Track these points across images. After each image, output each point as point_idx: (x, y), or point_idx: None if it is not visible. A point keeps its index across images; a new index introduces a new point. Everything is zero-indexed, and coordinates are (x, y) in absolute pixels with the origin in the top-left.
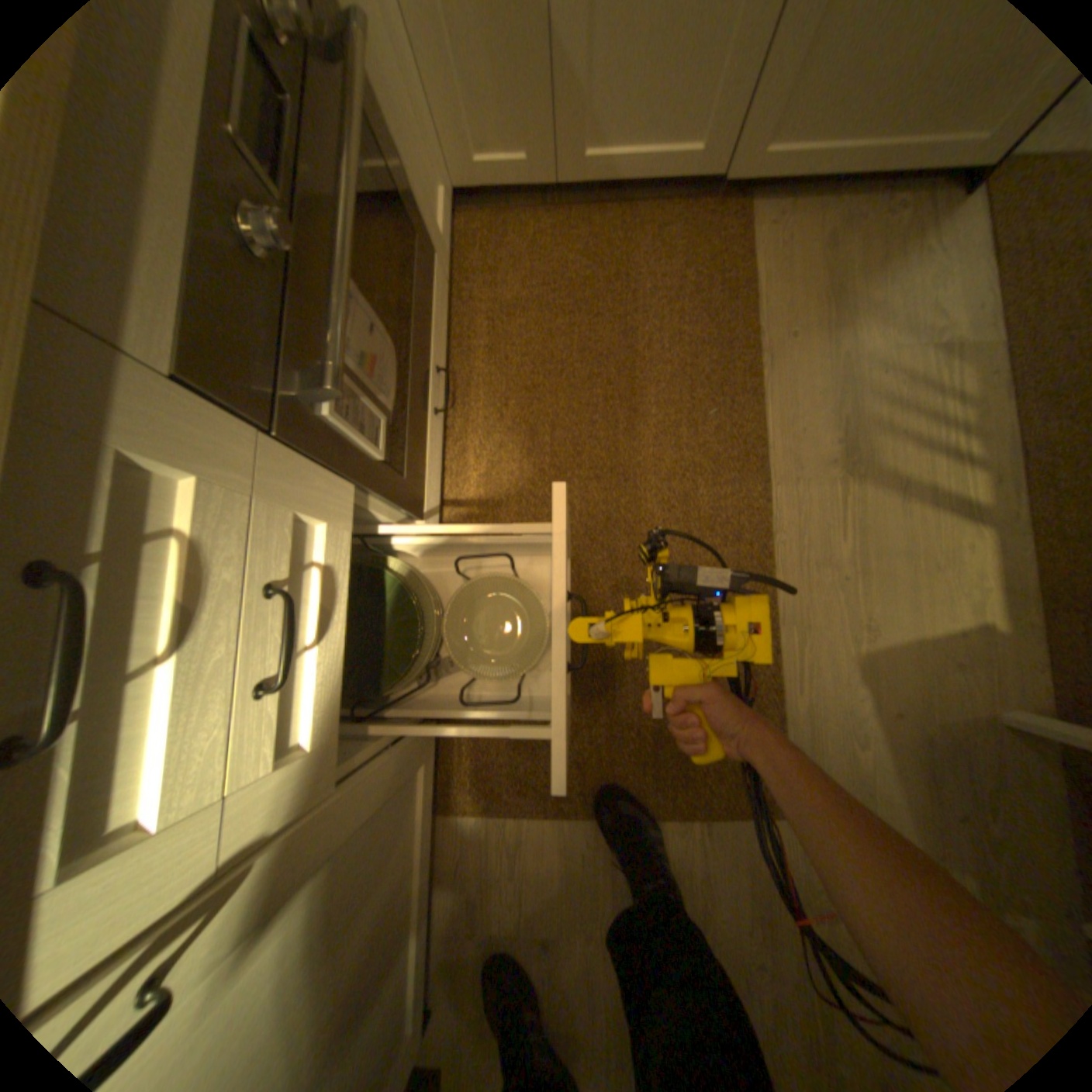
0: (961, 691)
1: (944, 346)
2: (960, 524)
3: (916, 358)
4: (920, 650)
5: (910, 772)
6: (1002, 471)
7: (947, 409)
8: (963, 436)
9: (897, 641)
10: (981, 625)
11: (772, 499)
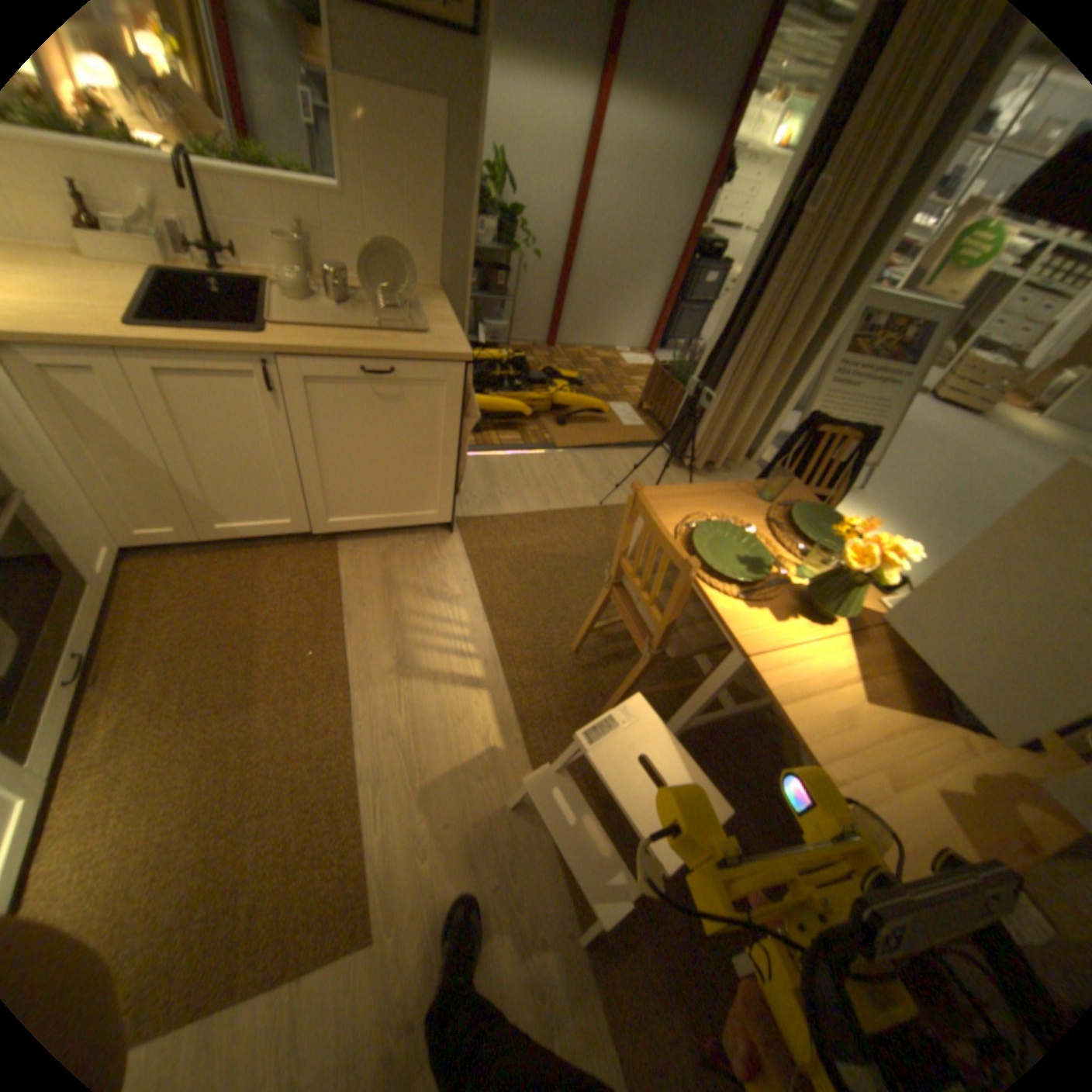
0: (483, 793)
1: (449, 599)
2: (469, 689)
3: (435, 607)
4: (455, 773)
5: (457, 864)
6: (488, 657)
7: (455, 630)
8: (465, 642)
9: (440, 771)
10: (489, 746)
11: (351, 698)
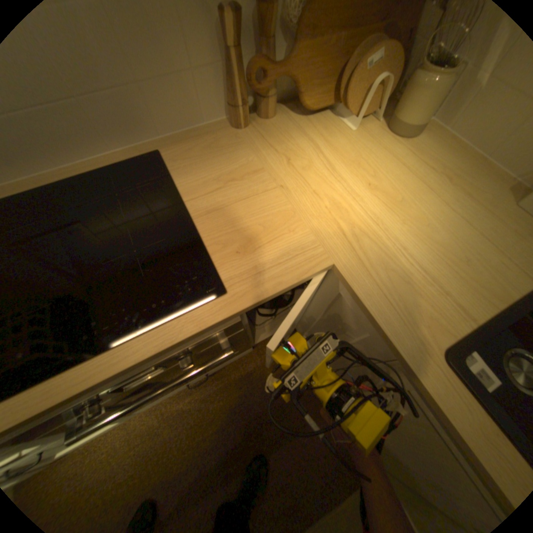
0: None
1: None
2: None
3: None
4: None
5: None
6: None
7: None
8: None
9: None
10: None
11: None
